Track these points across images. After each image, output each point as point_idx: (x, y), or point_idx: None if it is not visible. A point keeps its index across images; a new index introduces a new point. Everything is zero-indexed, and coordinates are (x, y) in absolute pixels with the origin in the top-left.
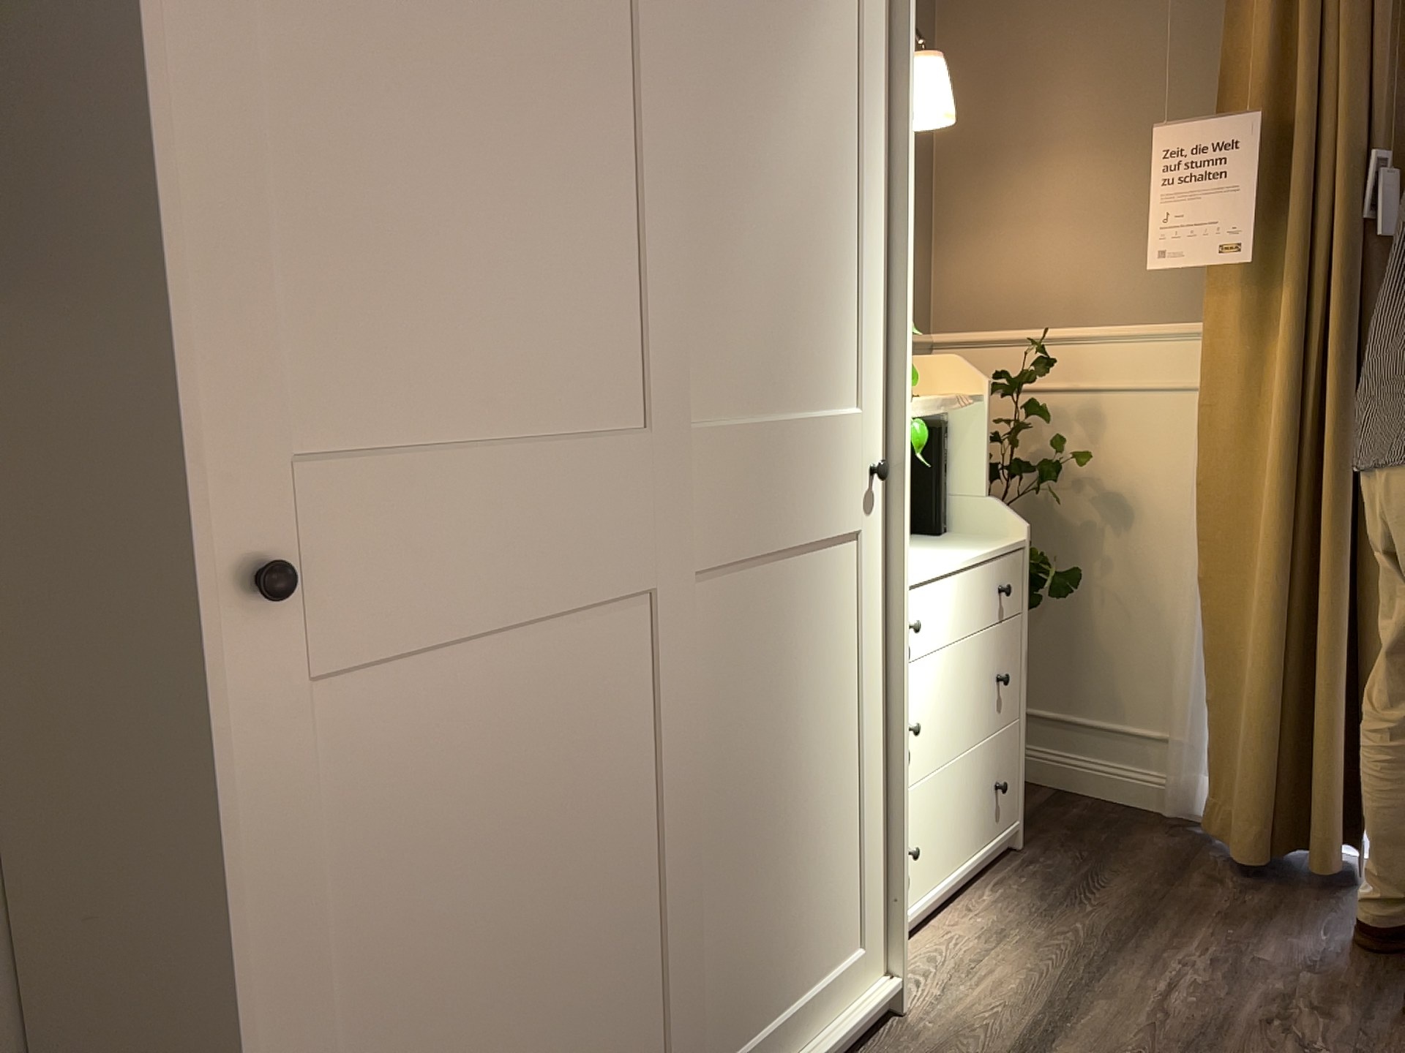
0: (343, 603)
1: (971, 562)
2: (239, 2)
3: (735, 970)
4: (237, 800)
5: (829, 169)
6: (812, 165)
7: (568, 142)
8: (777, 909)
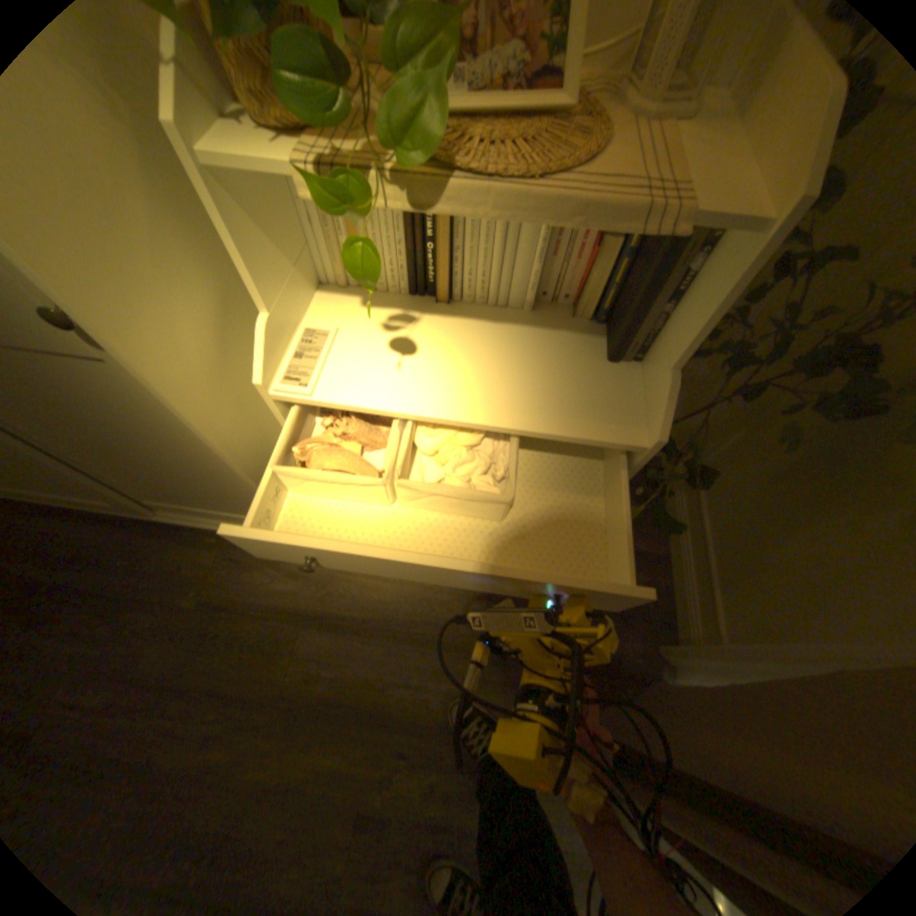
0: None
1: (477, 425)
2: None
3: (146, 488)
4: None
5: None
6: None
7: None
8: (171, 486)
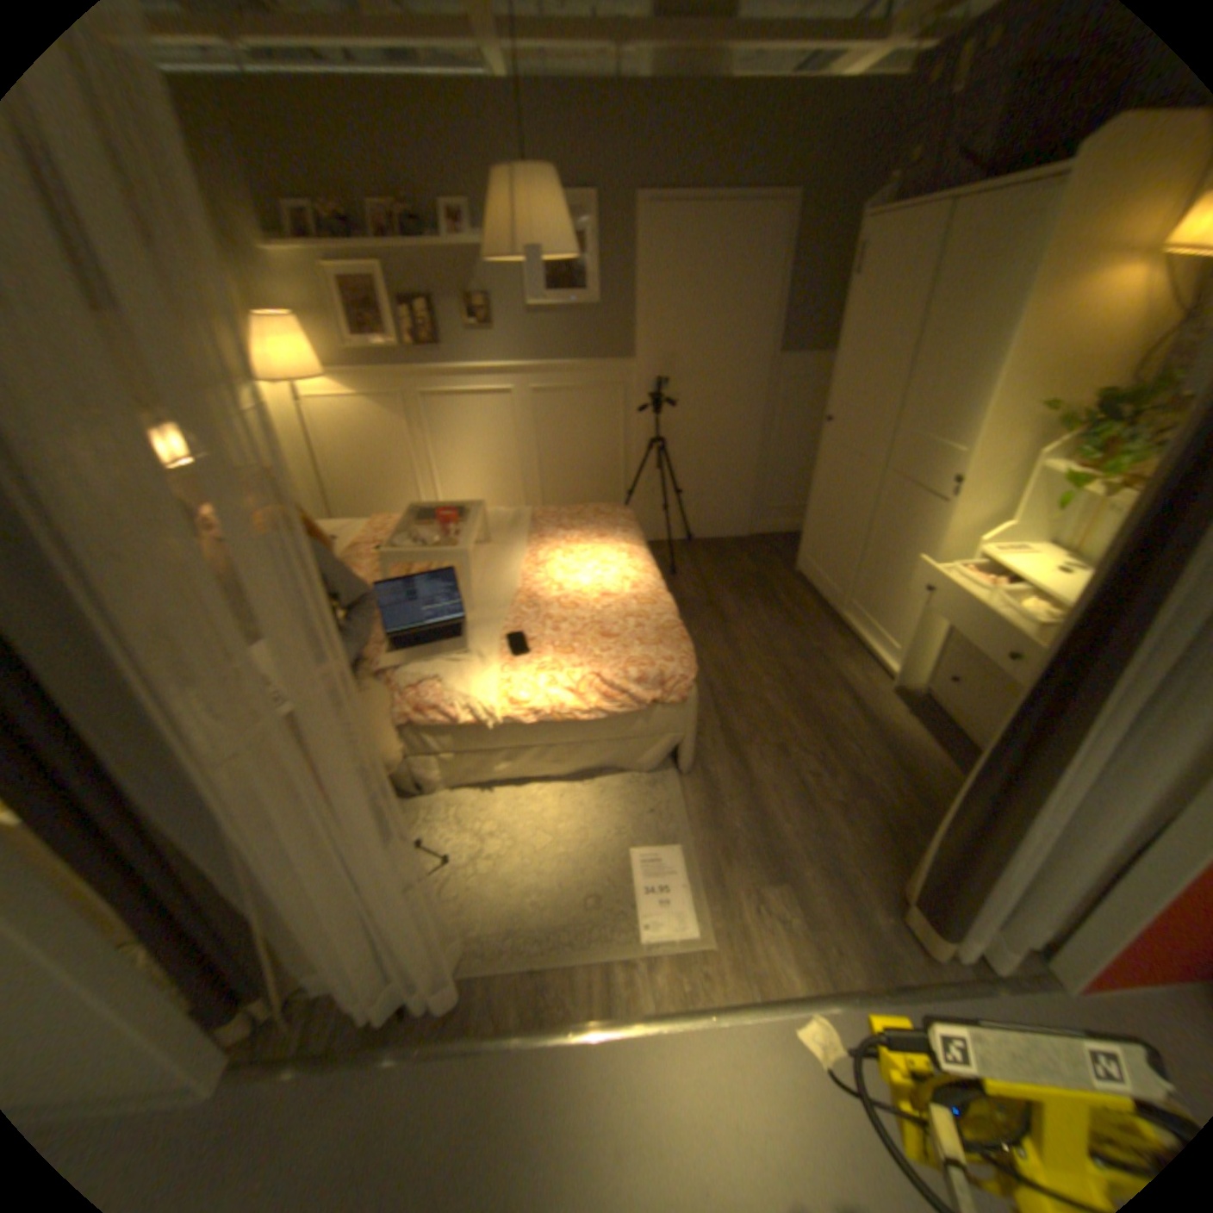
0: (837, 429)
1: (1063, 598)
2: (853, 324)
3: (869, 588)
4: (822, 451)
5: (986, 342)
6: (977, 340)
7: (890, 342)
8: (883, 589)
